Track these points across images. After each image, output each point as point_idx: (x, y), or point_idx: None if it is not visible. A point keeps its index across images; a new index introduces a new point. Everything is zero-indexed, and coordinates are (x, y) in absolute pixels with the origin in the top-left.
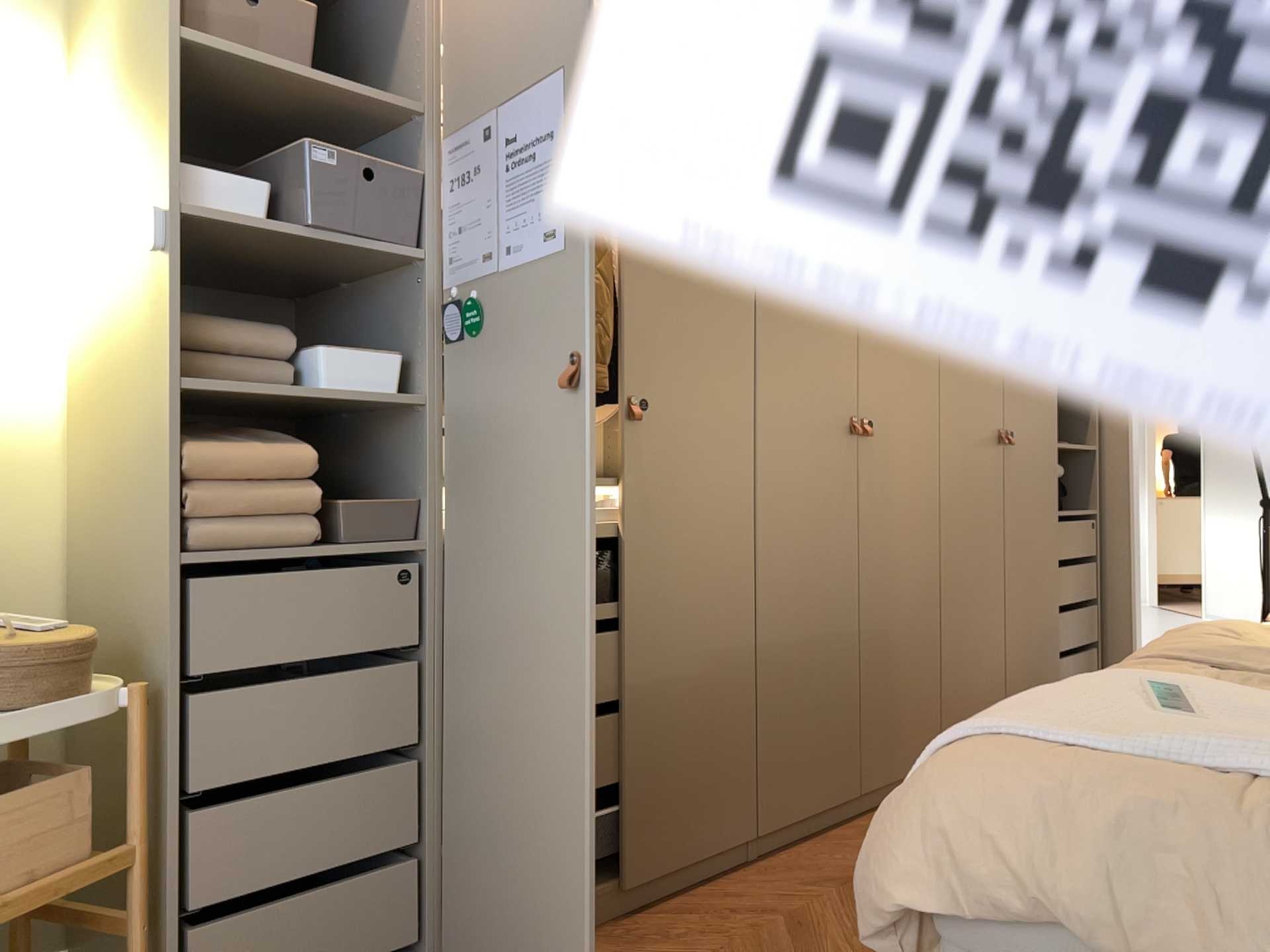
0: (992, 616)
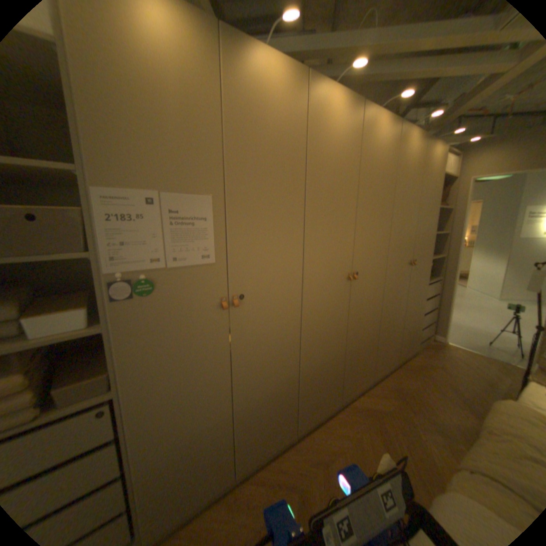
0: (398, 329)
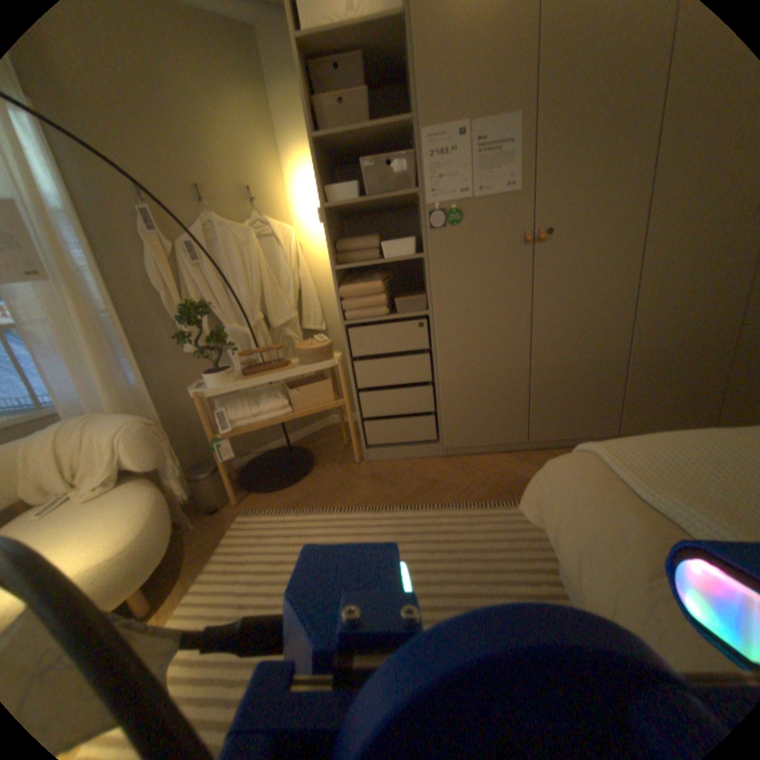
0: None
